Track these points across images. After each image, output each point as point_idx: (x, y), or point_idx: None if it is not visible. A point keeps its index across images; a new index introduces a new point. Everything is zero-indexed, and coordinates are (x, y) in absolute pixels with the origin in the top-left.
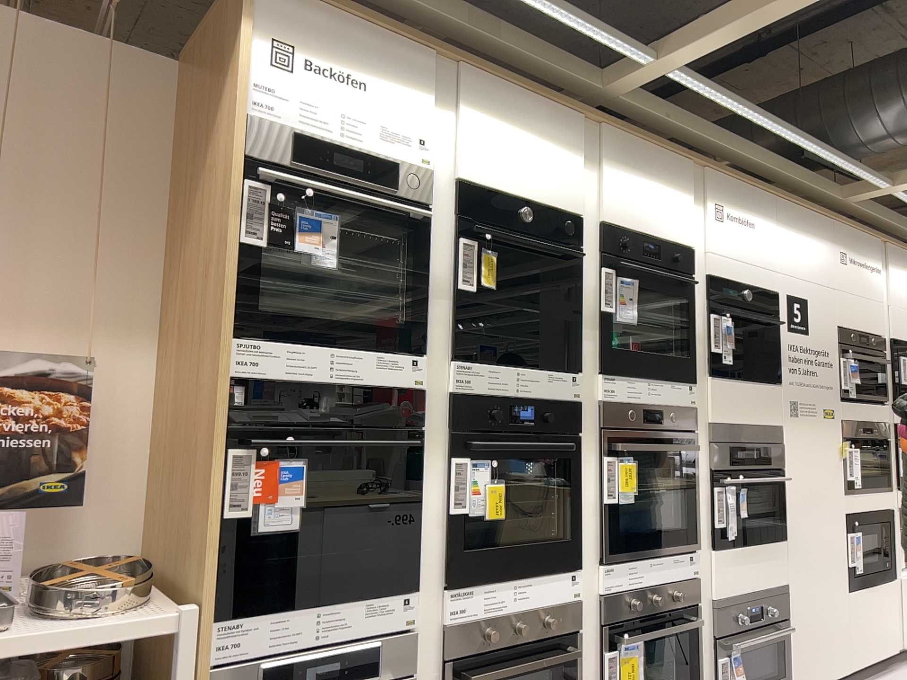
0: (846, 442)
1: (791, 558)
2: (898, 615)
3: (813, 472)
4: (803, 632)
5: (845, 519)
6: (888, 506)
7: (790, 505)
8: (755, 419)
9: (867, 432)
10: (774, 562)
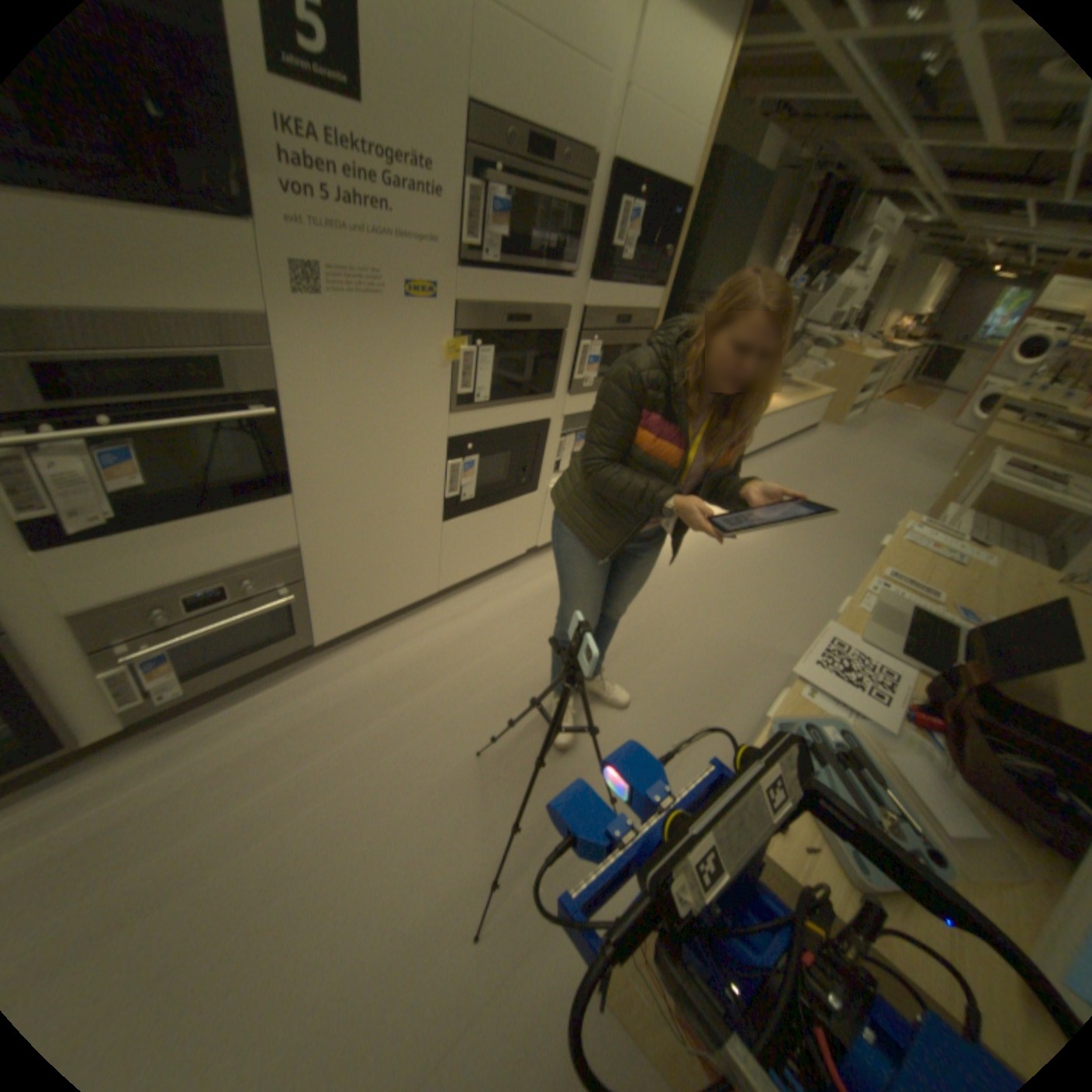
0: (470, 338)
1: (309, 515)
2: (531, 523)
3: (372, 391)
4: (340, 585)
5: (447, 446)
6: (543, 418)
7: (301, 446)
8: (148, 299)
9: (521, 322)
10: (258, 528)
